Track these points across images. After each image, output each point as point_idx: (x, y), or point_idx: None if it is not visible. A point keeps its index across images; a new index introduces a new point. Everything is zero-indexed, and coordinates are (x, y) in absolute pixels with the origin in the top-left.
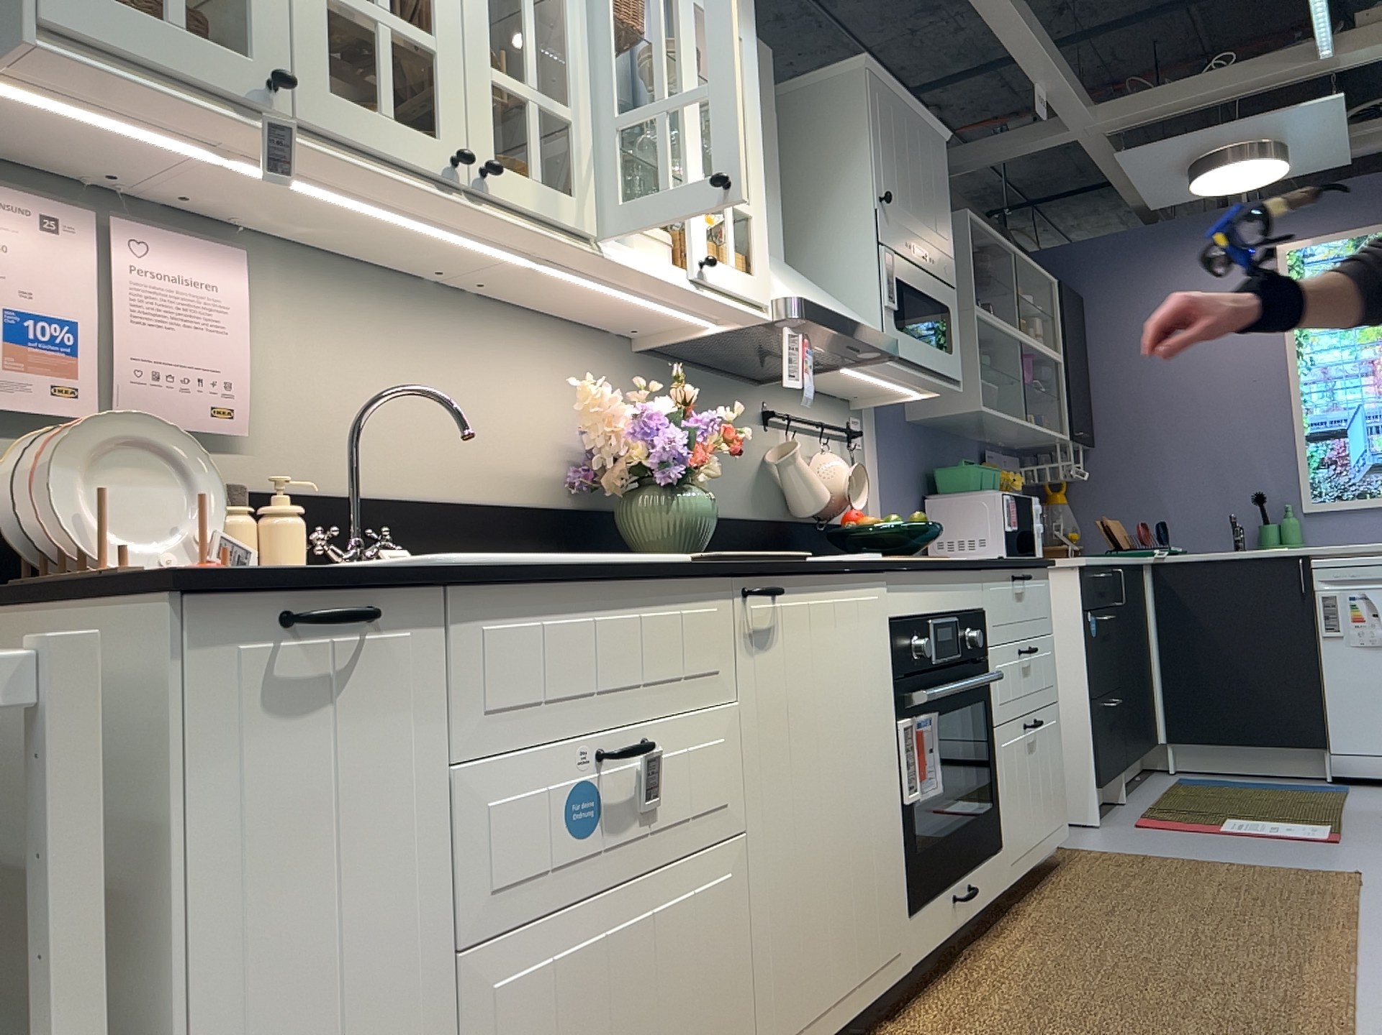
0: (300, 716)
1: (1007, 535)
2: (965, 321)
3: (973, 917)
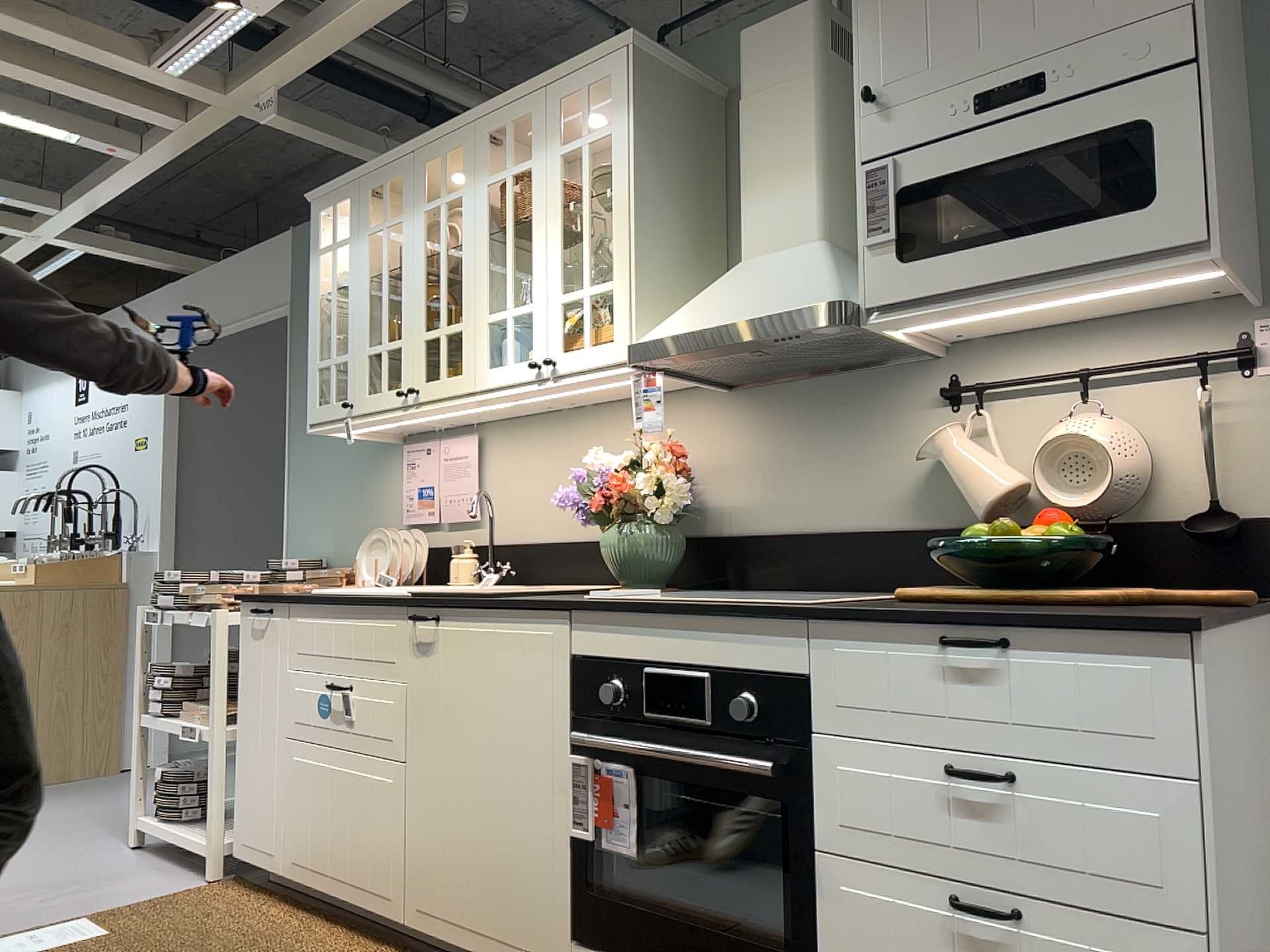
0: (258, 640)
1: None
2: None
3: None
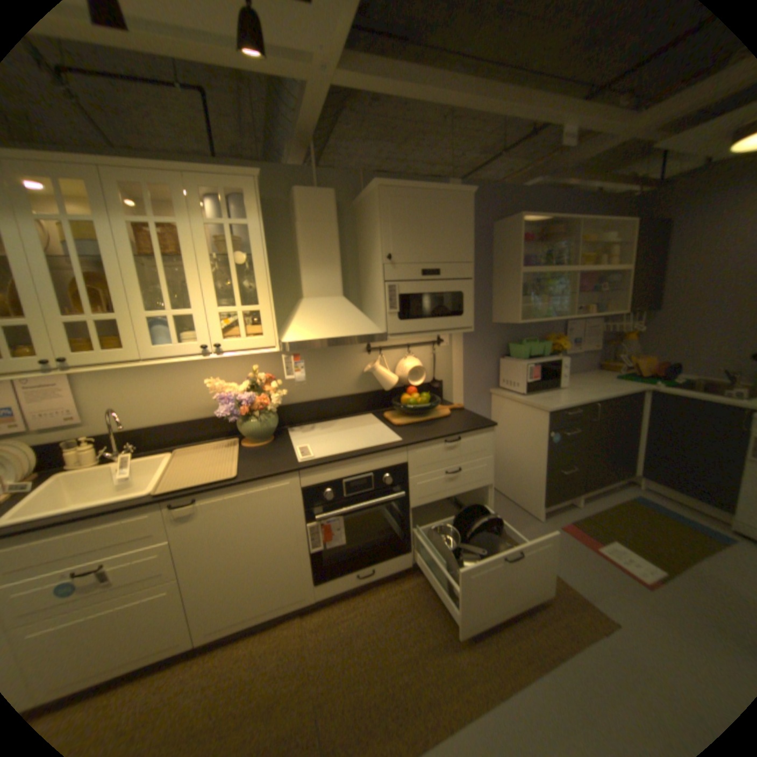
0: None
1: (529, 384)
2: (516, 276)
3: (375, 580)
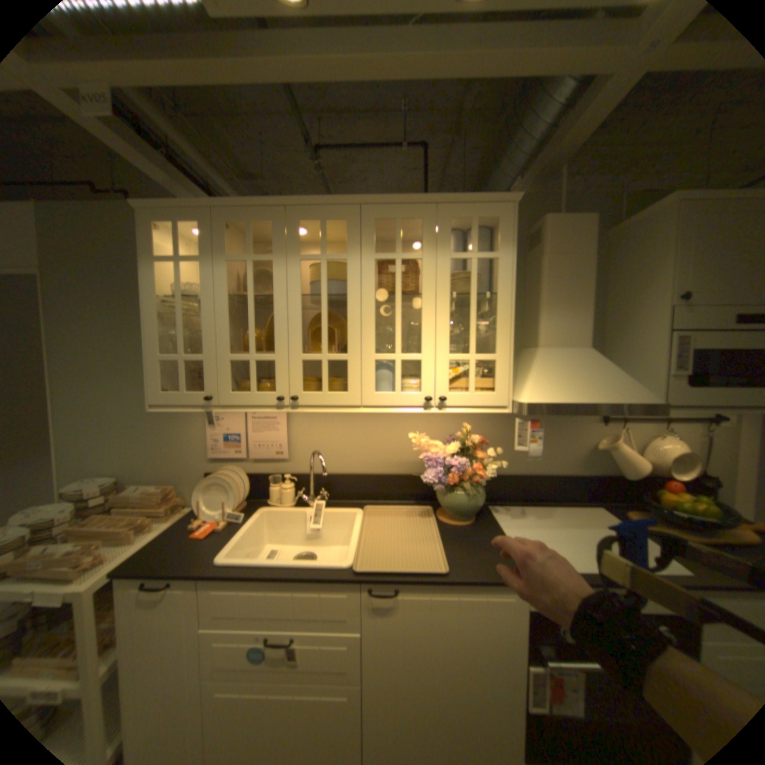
0: (150, 609)
1: None
2: None
3: None
